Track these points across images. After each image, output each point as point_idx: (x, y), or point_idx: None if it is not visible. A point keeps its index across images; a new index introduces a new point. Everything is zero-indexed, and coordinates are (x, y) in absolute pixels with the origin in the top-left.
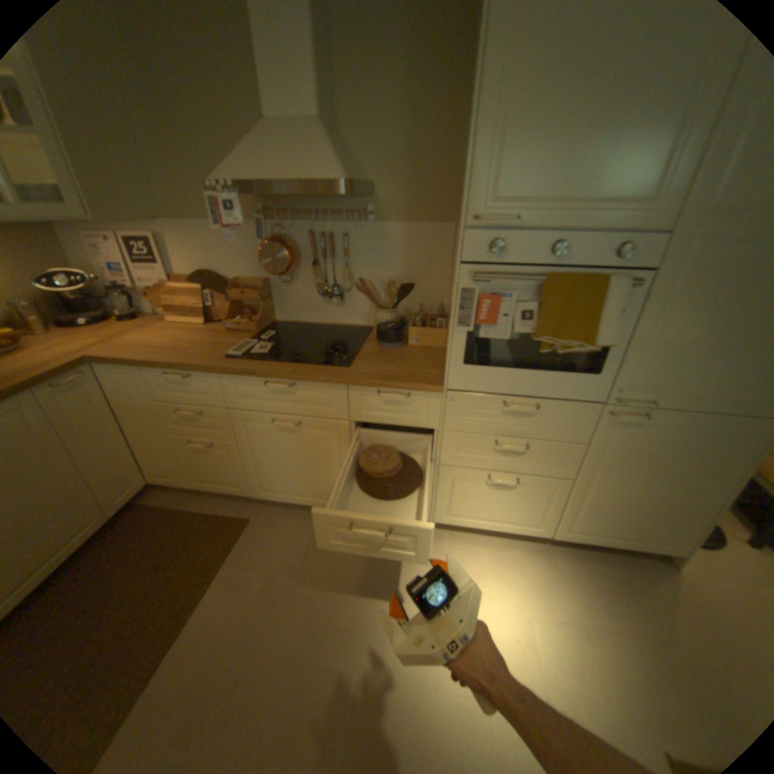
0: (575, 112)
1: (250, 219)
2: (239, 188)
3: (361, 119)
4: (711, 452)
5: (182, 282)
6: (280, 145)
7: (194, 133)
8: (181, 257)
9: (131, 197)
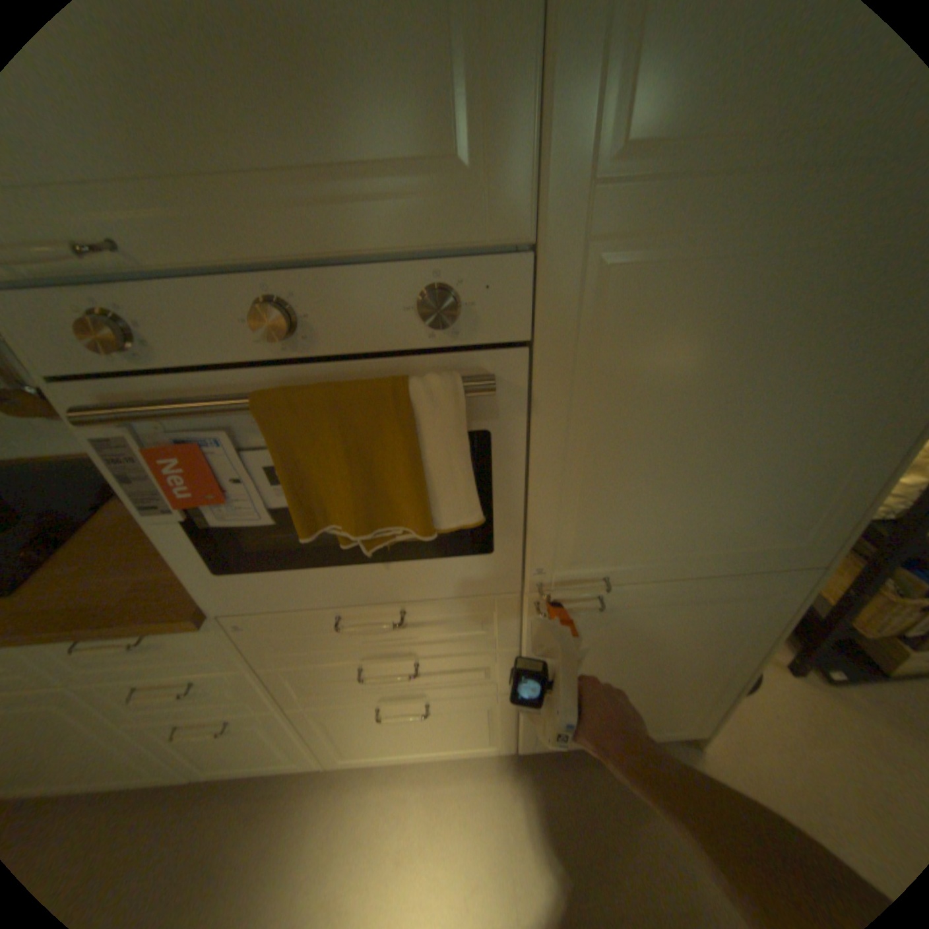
0: None
1: None
2: None
3: None
4: (717, 627)
5: None
6: None
7: None
8: None
9: None
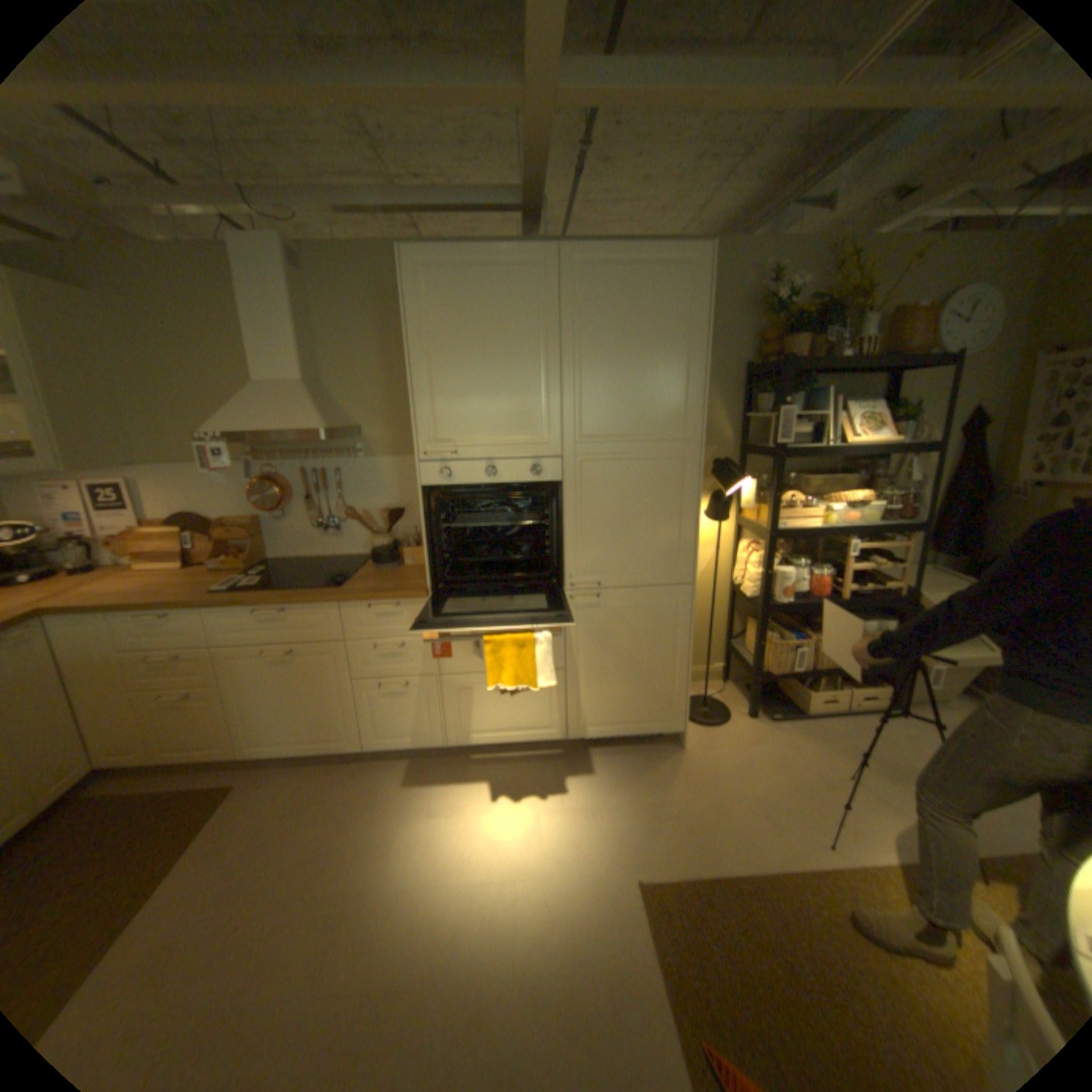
0: (474, 390)
1: (235, 462)
2: (225, 435)
3: (342, 380)
4: (654, 620)
5: (154, 528)
6: (264, 405)
7: (179, 391)
8: (154, 503)
9: (104, 448)
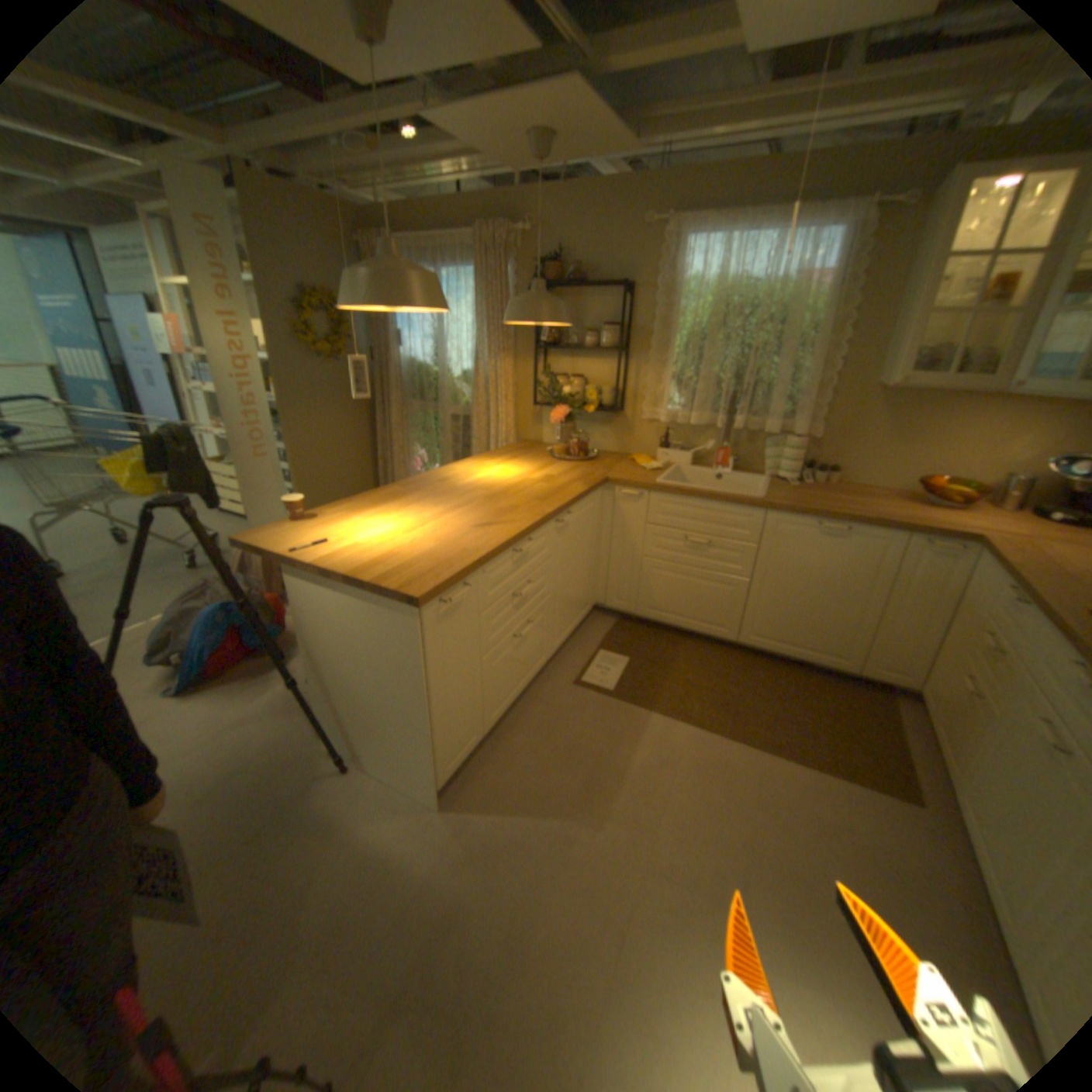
0: None
1: None
2: None
3: None
4: None
5: None
6: None
7: None
8: None
9: None
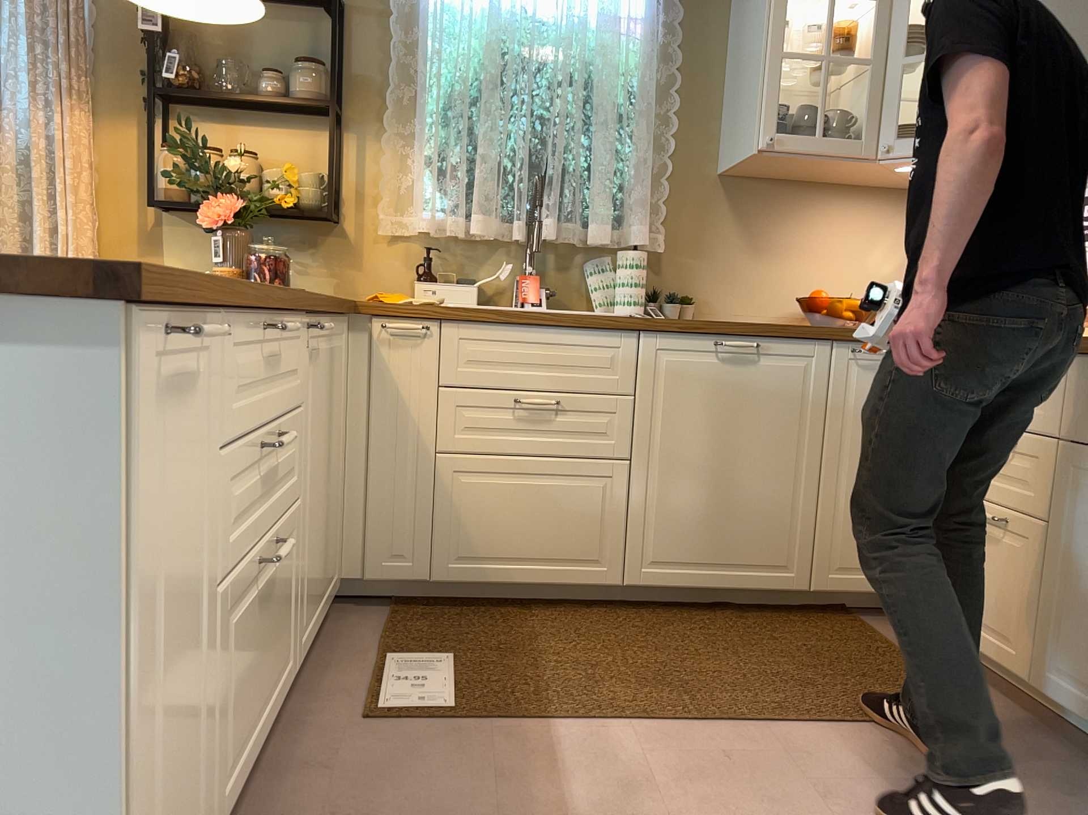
0: None
1: None
2: None
3: None
4: None
5: None
6: None
7: None
8: None
9: None
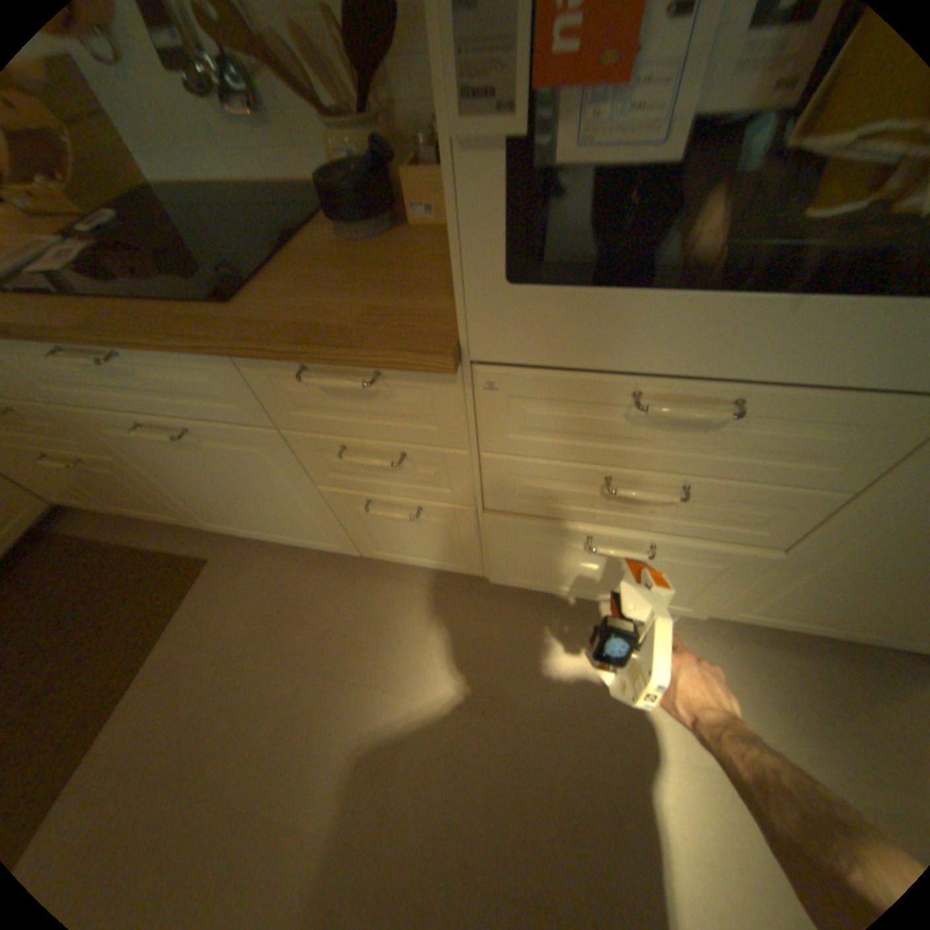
0: None
1: None
2: None
3: None
4: None
5: None
6: None
7: None
8: None
9: None
